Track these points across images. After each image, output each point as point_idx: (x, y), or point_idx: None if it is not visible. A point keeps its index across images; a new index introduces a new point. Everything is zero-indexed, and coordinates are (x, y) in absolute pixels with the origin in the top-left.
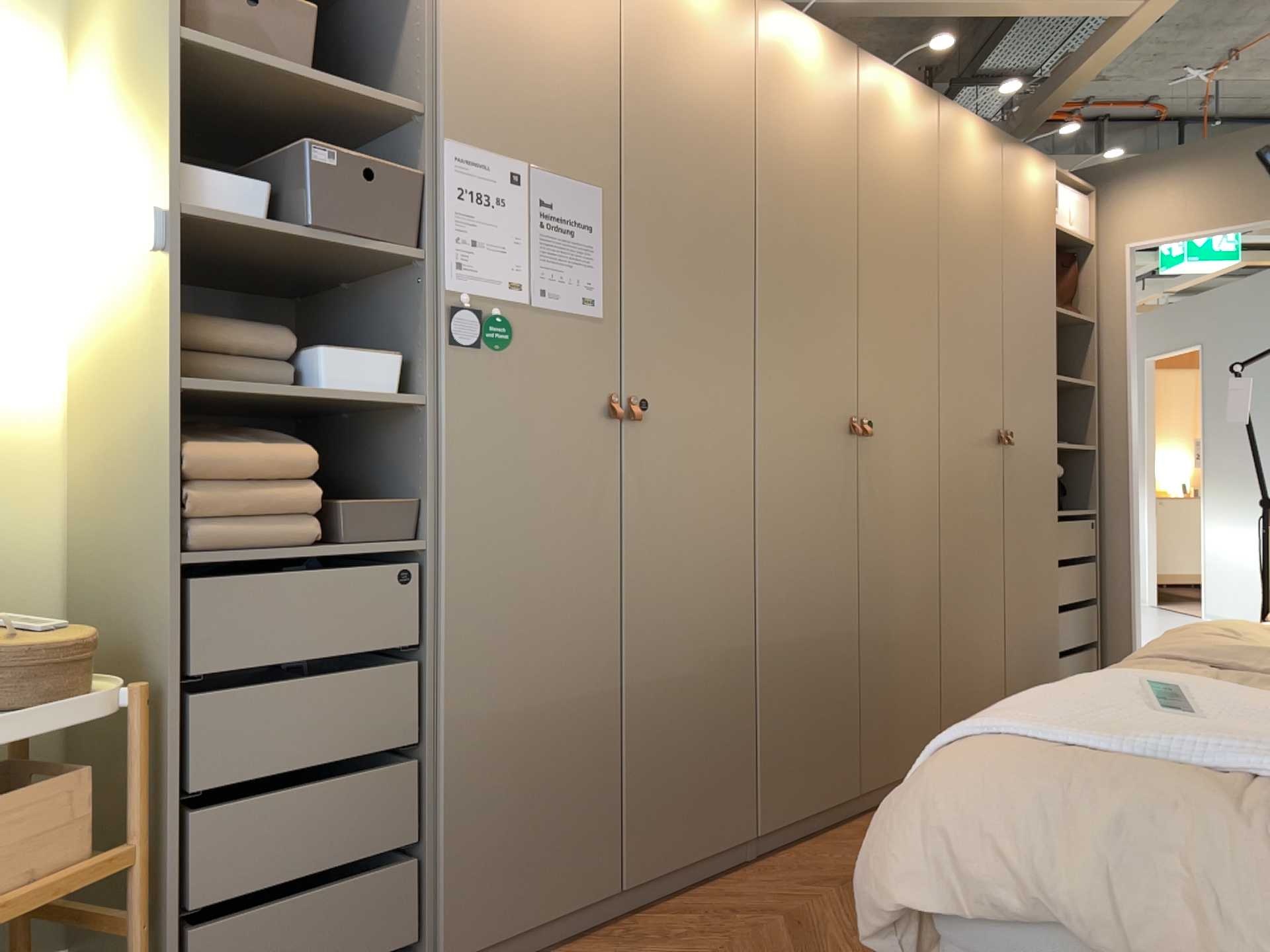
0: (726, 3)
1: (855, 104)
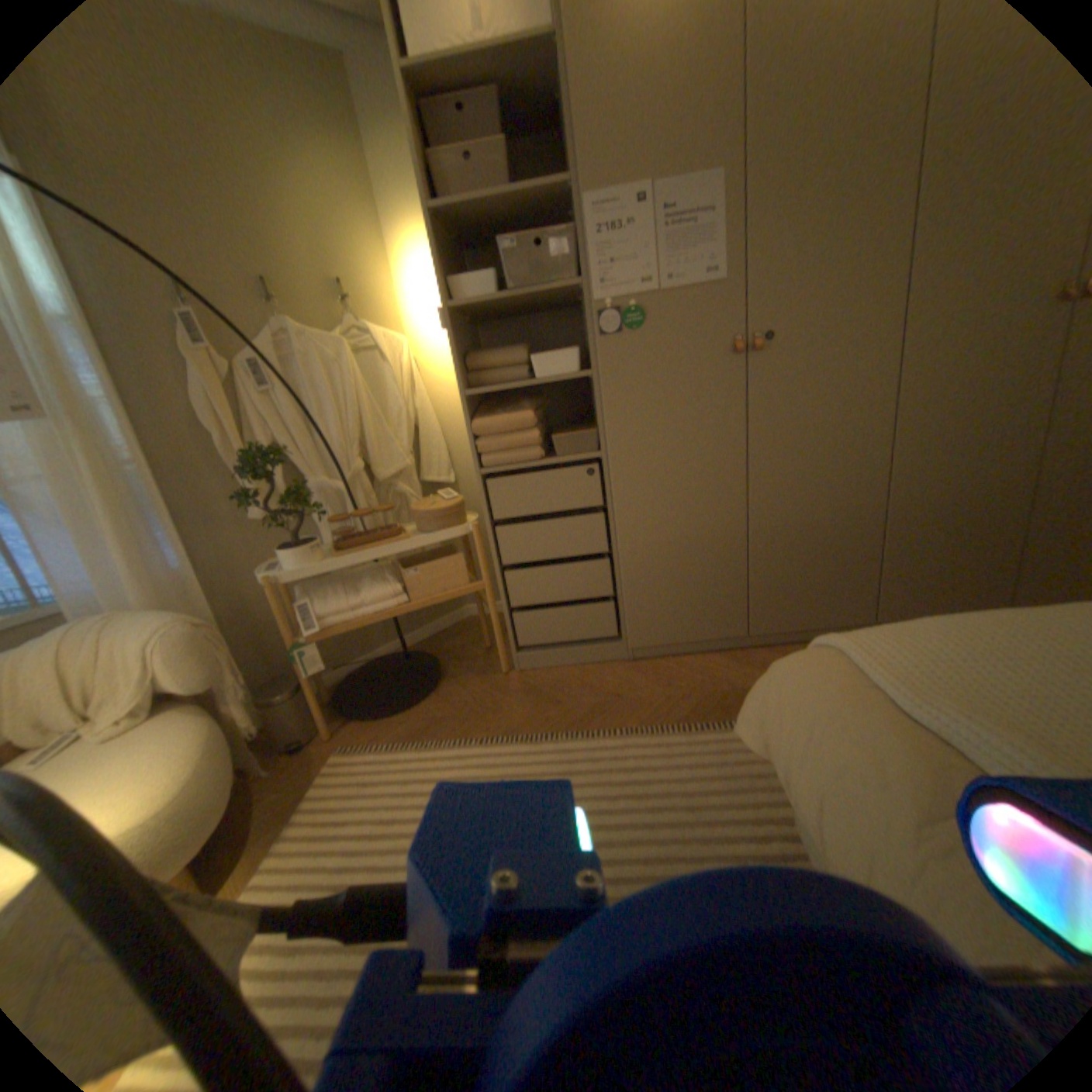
0: None
1: None
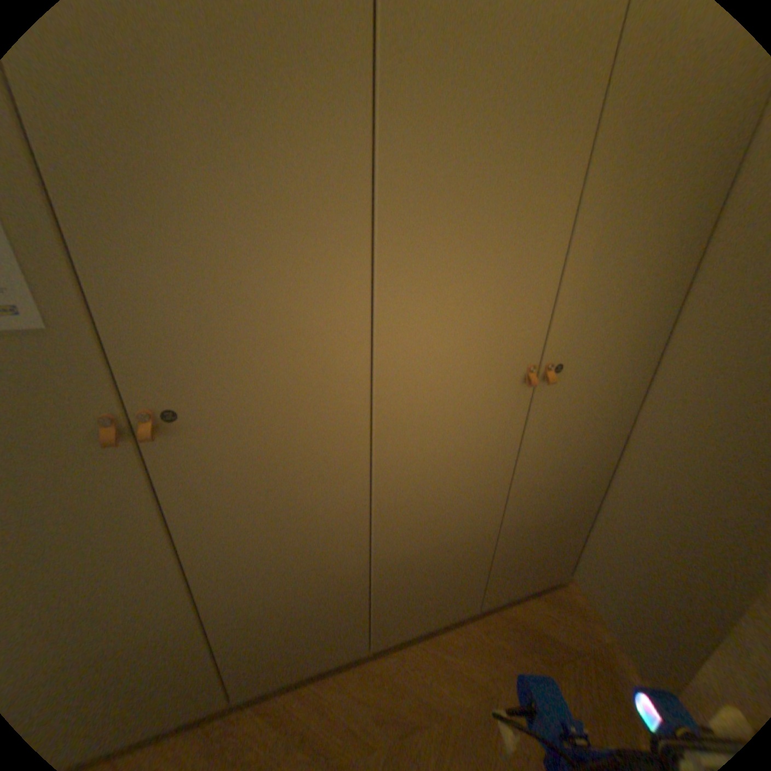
0: None
1: None
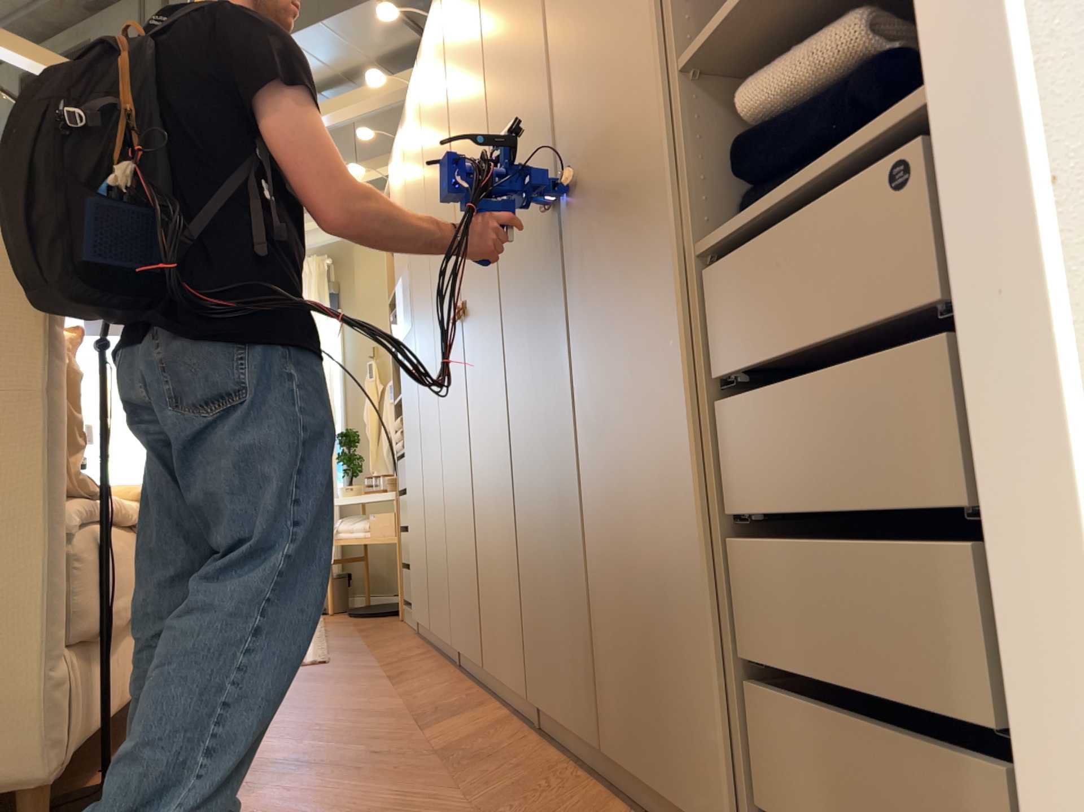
0: (415, 93)
1: (444, 32)
